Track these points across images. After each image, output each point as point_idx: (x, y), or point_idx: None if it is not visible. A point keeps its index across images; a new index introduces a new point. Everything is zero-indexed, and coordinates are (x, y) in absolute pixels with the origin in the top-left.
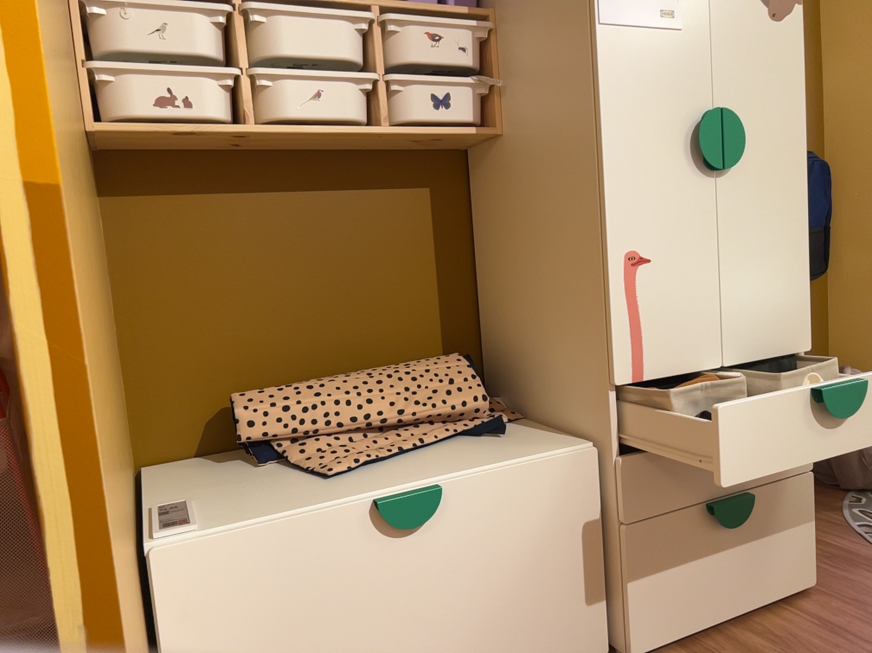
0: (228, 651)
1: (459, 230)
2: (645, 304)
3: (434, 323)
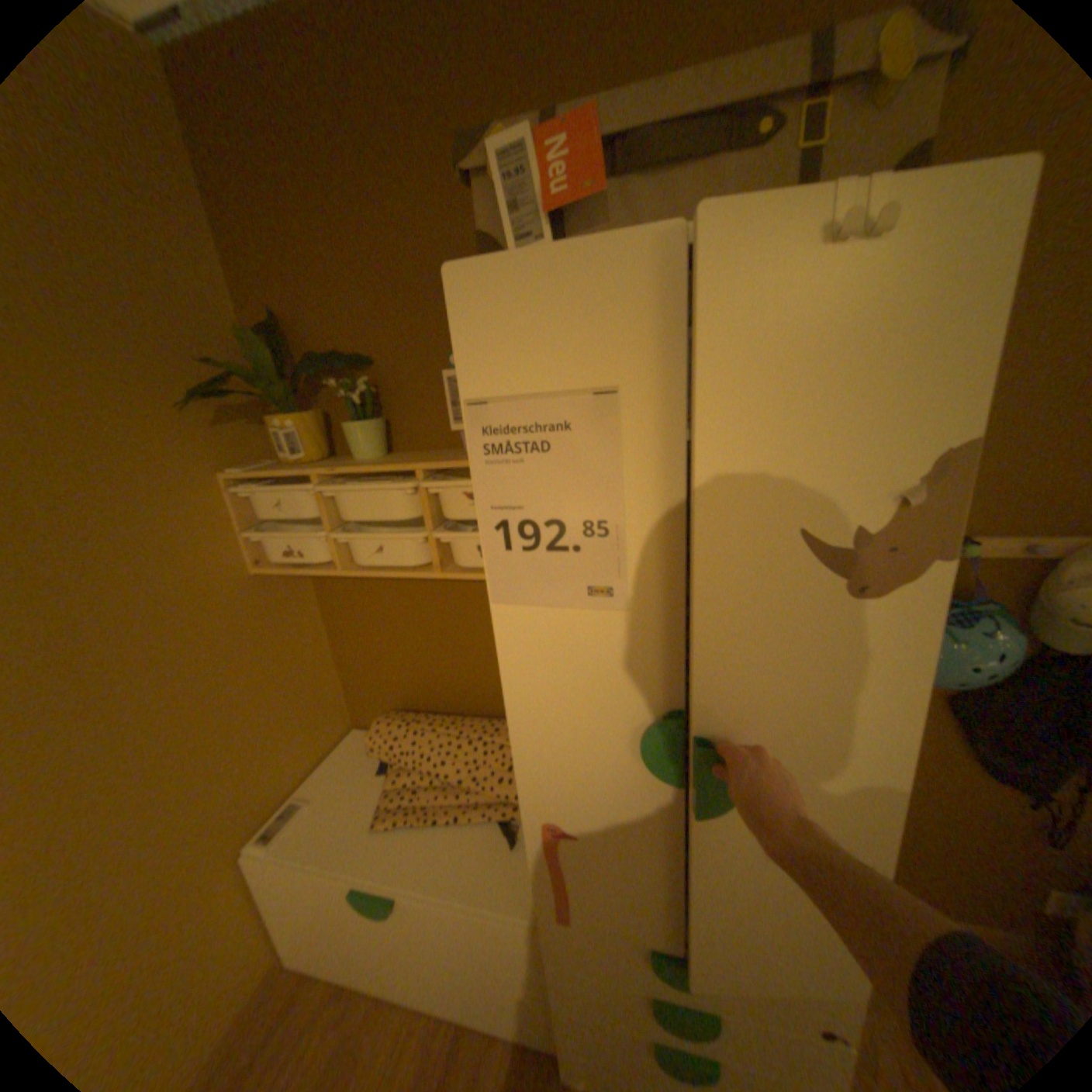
0: (287, 913)
1: None
2: (567, 869)
3: None
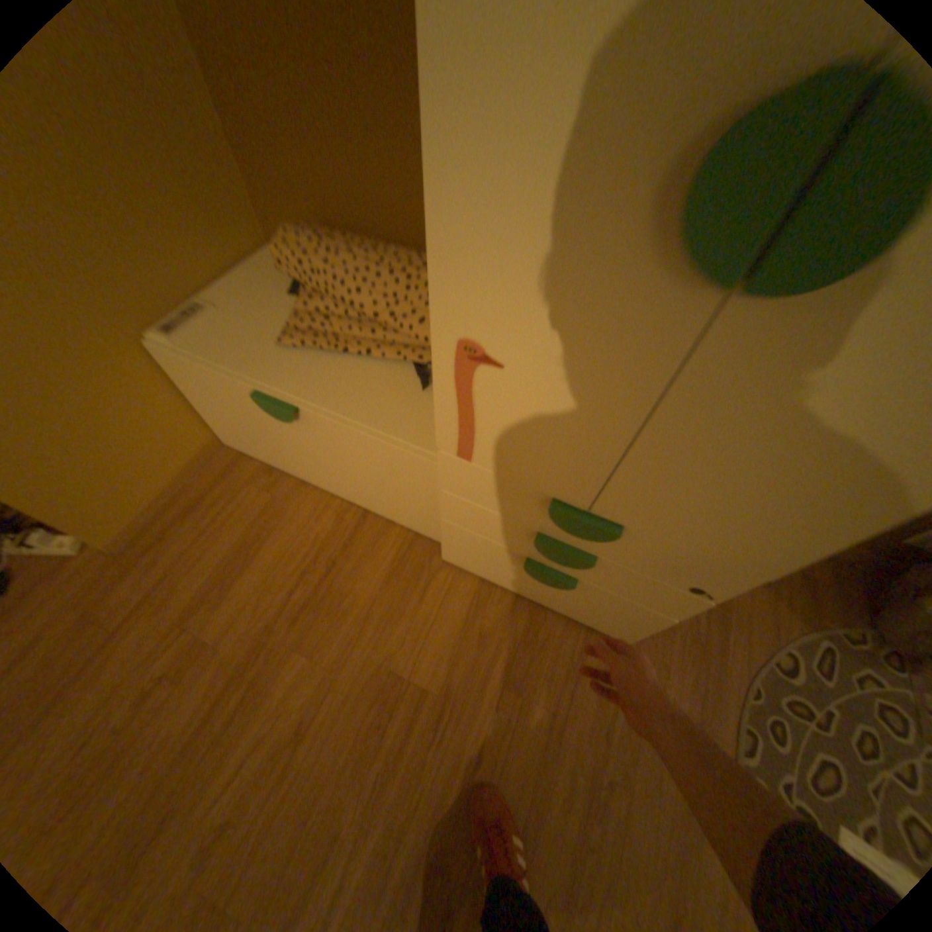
0: (209, 405)
1: None
2: (481, 405)
3: None
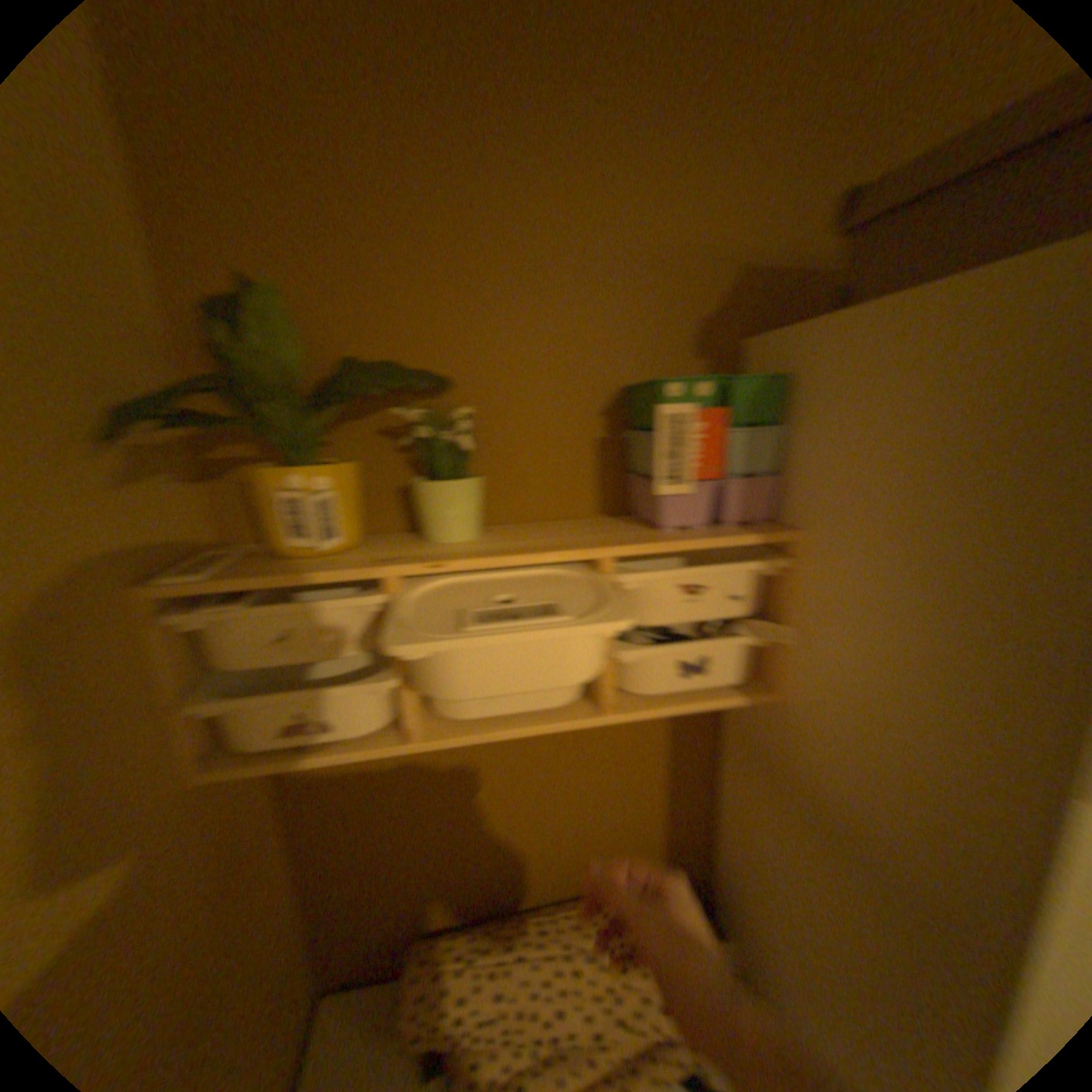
0: None
1: (701, 740)
2: None
3: (655, 839)
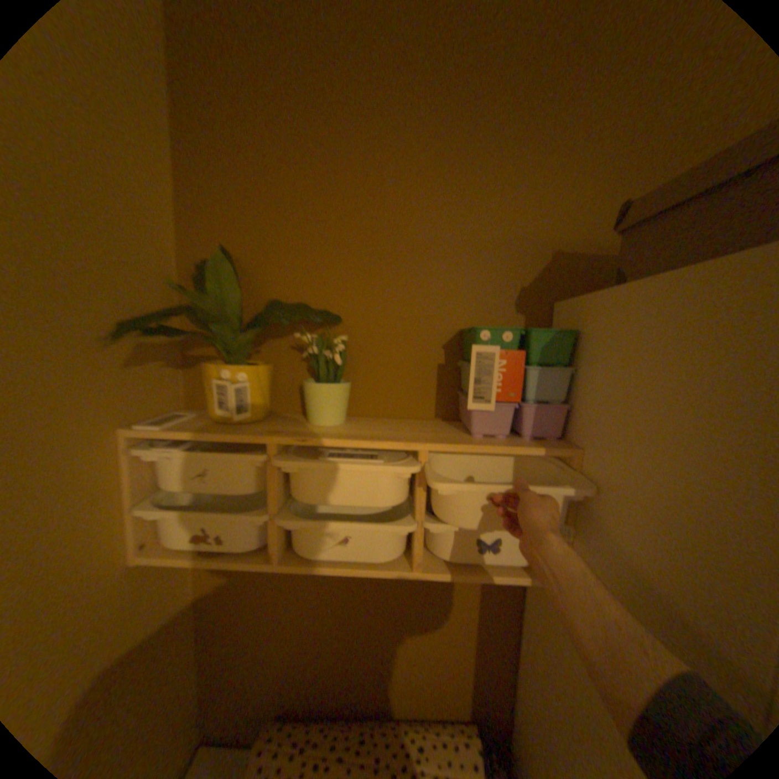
0: None
1: (507, 608)
2: None
3: (464, 685)
